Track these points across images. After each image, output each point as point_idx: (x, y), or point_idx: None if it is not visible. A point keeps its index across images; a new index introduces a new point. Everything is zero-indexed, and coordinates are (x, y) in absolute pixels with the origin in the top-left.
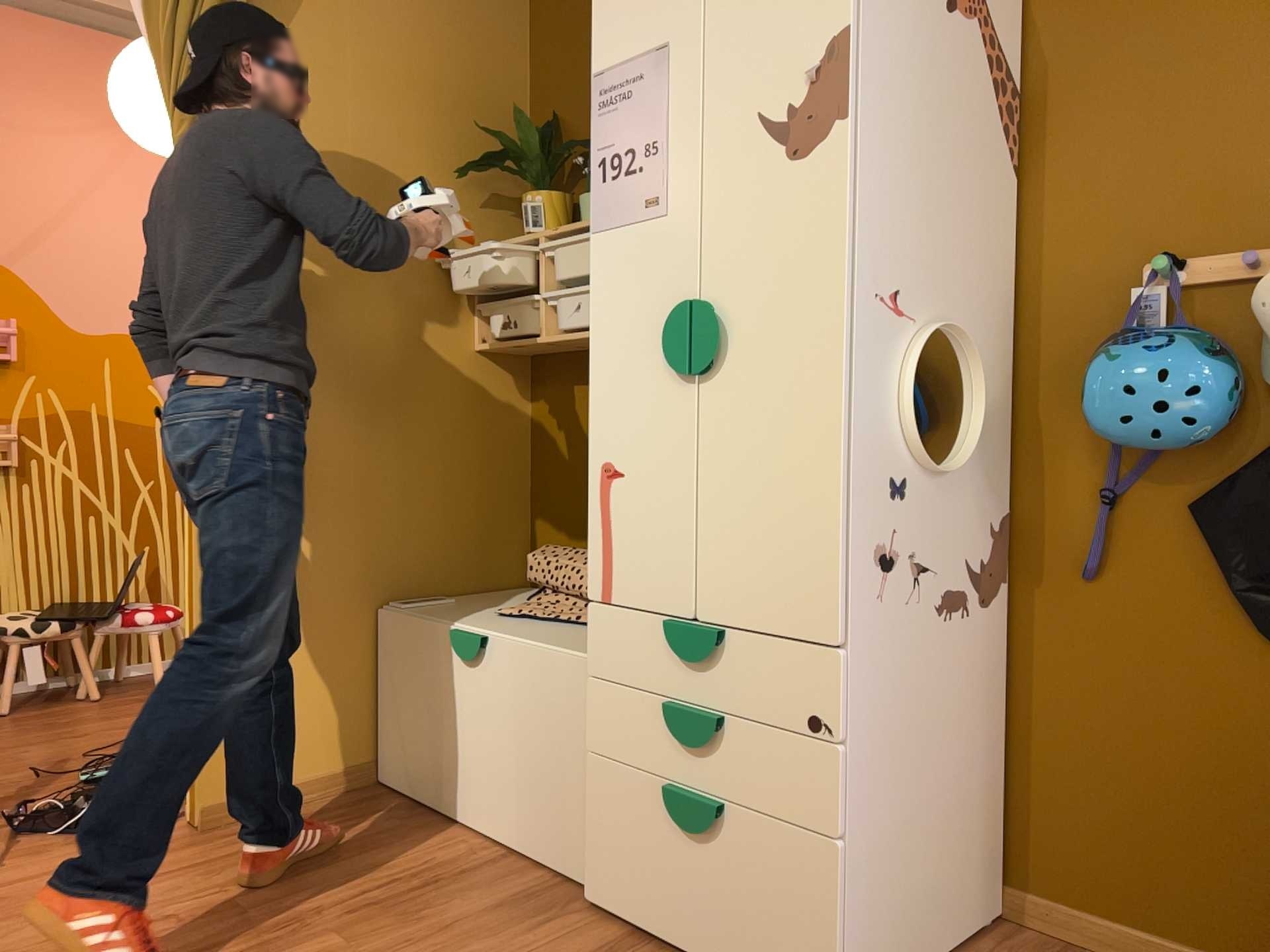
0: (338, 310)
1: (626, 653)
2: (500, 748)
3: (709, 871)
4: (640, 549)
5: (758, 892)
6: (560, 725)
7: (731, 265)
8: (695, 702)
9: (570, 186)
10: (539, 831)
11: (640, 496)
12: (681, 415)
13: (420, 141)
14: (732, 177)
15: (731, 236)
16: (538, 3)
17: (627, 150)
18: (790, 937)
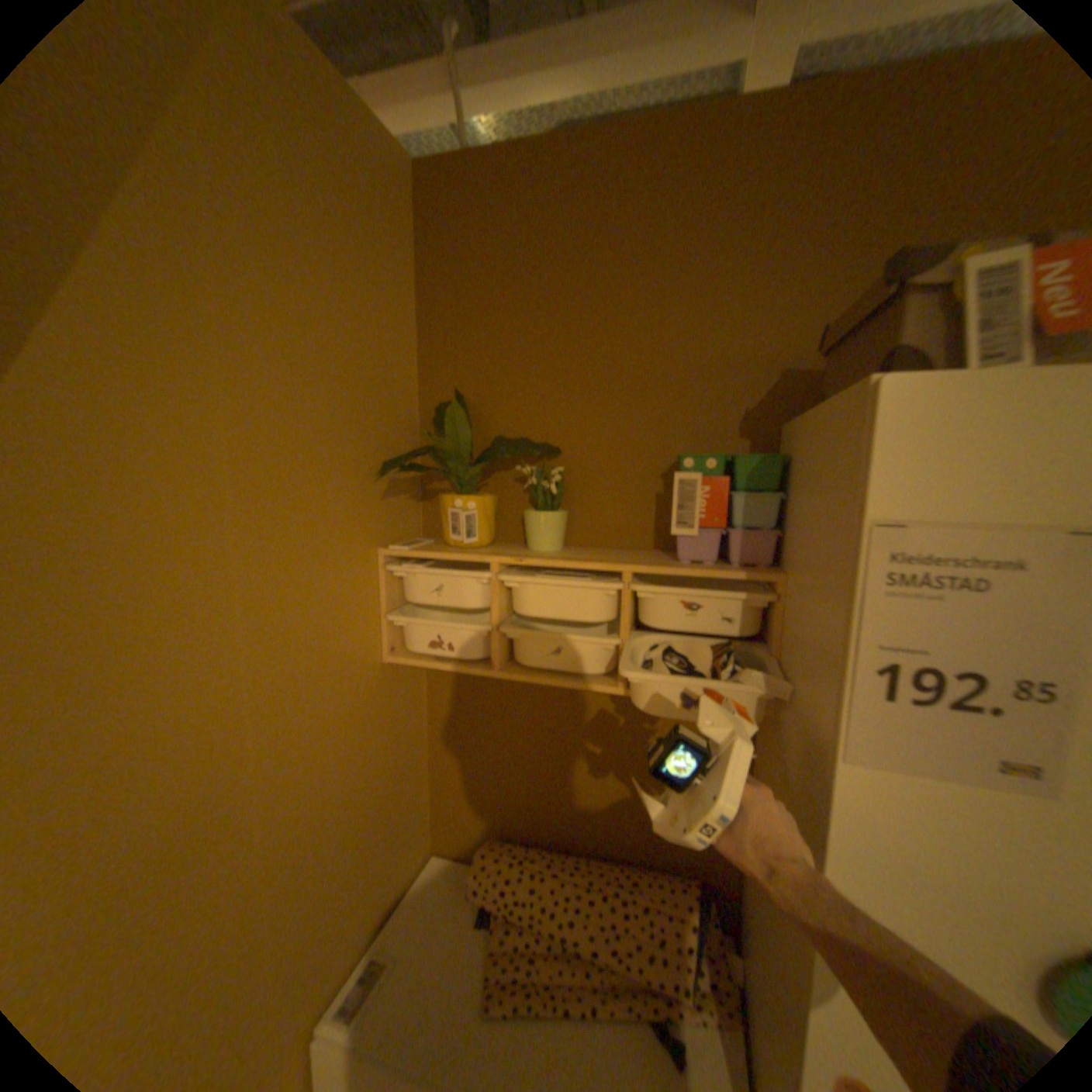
0: (229, 714)
1: None
2: None
3: None
4: None
5: None
6: None
7: None
8: None
9: (483, 475)
10: None
11: None
12: None
13: (318, 429)
14: None
15: None
16: (427, 250)
17: (966, 670)
18: None
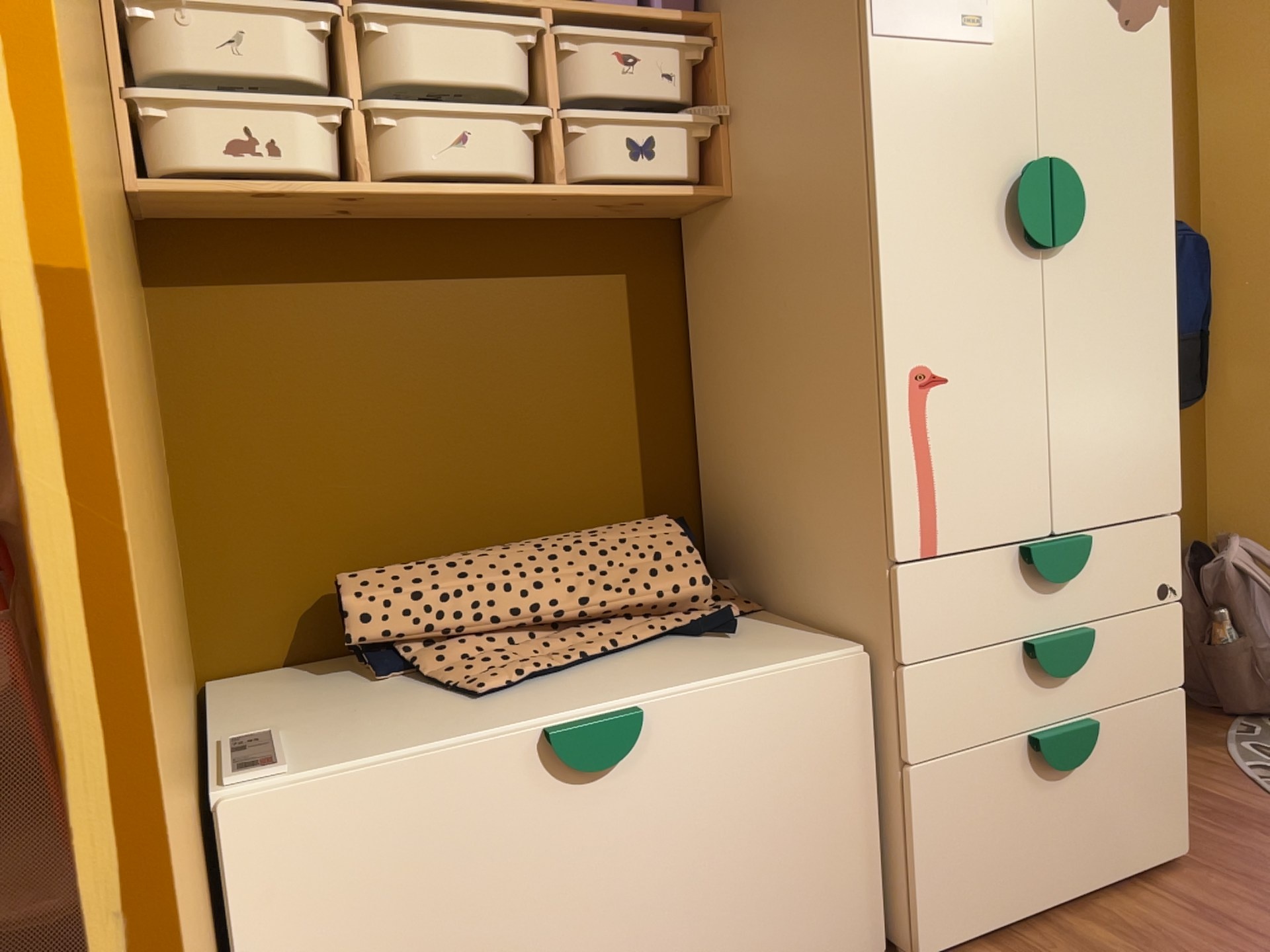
0: None
1: (963, 609)
2: (687, 876)
3: (1077, 797)
4: (979, 472)
5: (1124, 780)
6: (813, 768)
7: (1071, 127)
8: (1057, 625)
9: None
10: (783, 946)
11: (975, 405)
12: (1025, 297)
13: None
14: (1066, 25)
15: (1069, 93)
16: None
17: None
18: (1153, 798)
